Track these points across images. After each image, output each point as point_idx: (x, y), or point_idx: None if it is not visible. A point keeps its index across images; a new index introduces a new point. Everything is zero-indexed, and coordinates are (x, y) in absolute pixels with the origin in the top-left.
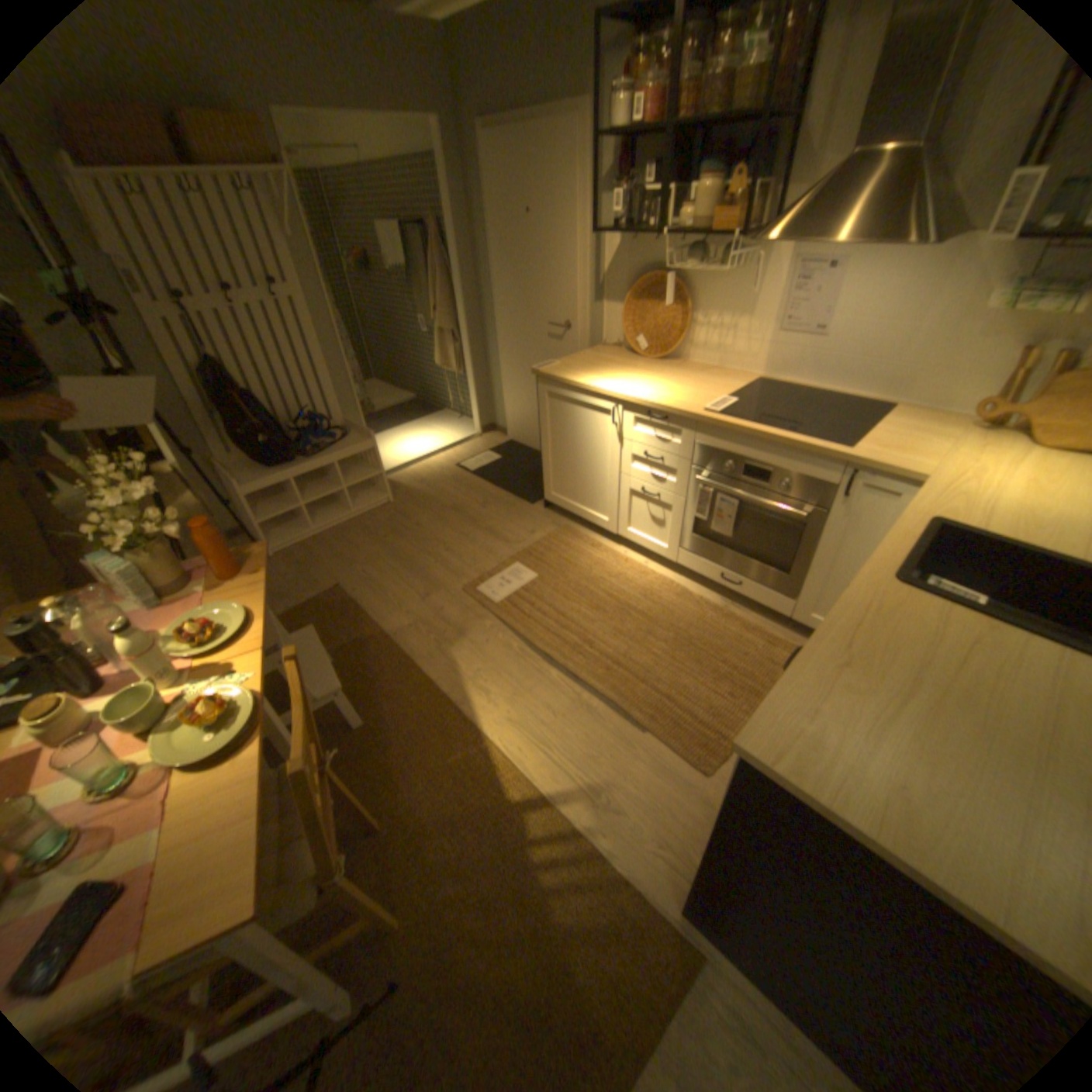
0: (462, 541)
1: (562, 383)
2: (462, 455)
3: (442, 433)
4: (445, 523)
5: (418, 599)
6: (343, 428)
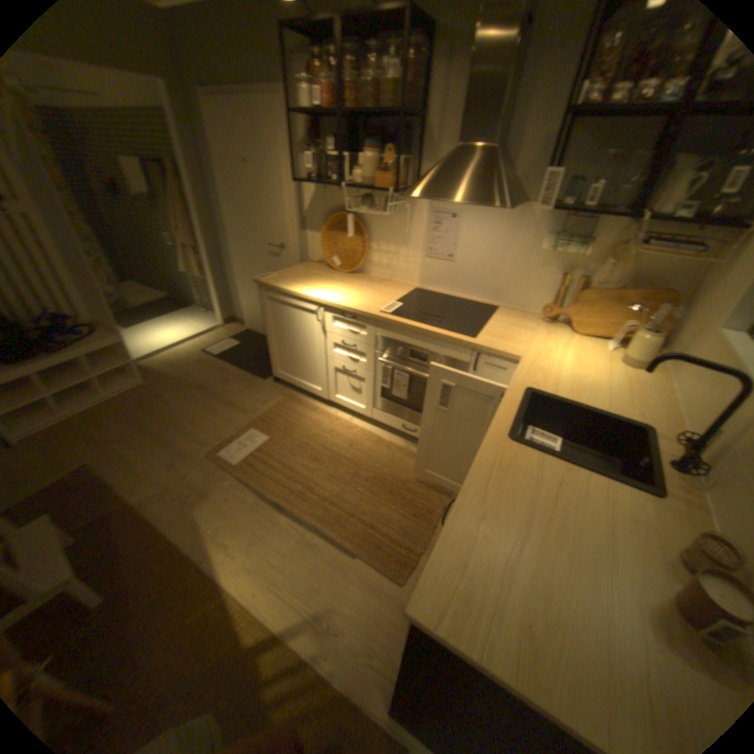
0: (203, 415)
1: (276, 291)
2: (204, 343)
3: (187, 325)
4: (188, 401)
5: (161, 471)
6: (86, 326)
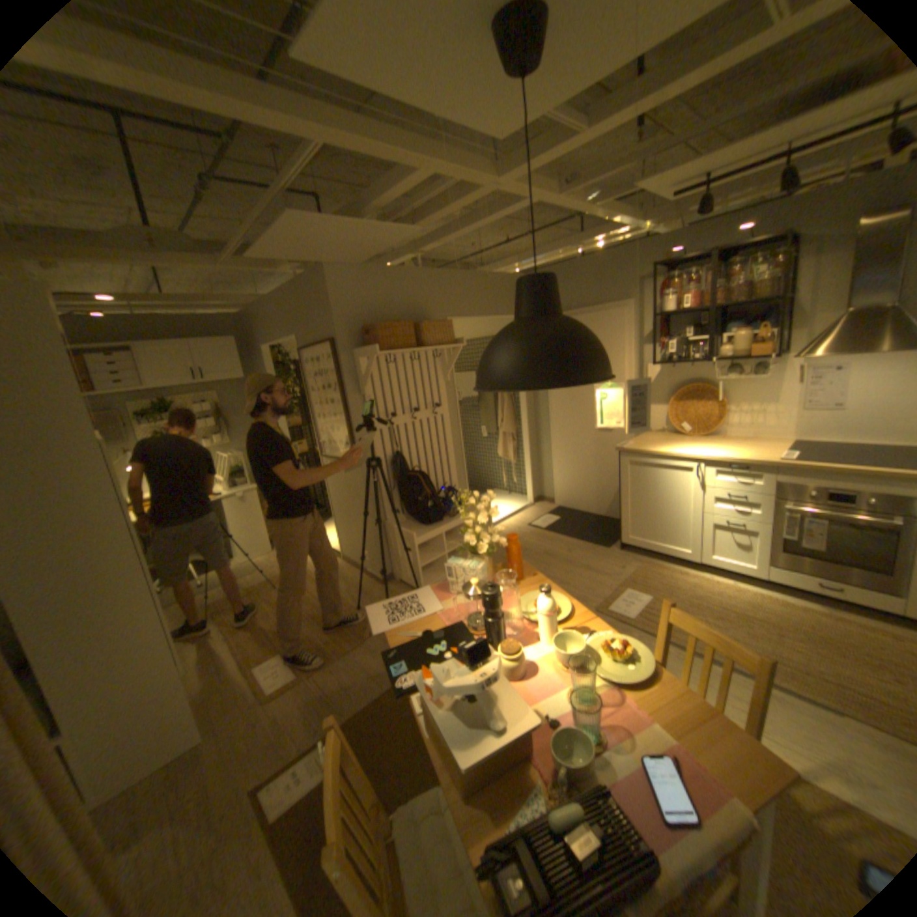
0: (570, 576)
1: (645, 454)
2: (527, 518)
3: (502, 504)
4: (546, 564)
5: None
6: None
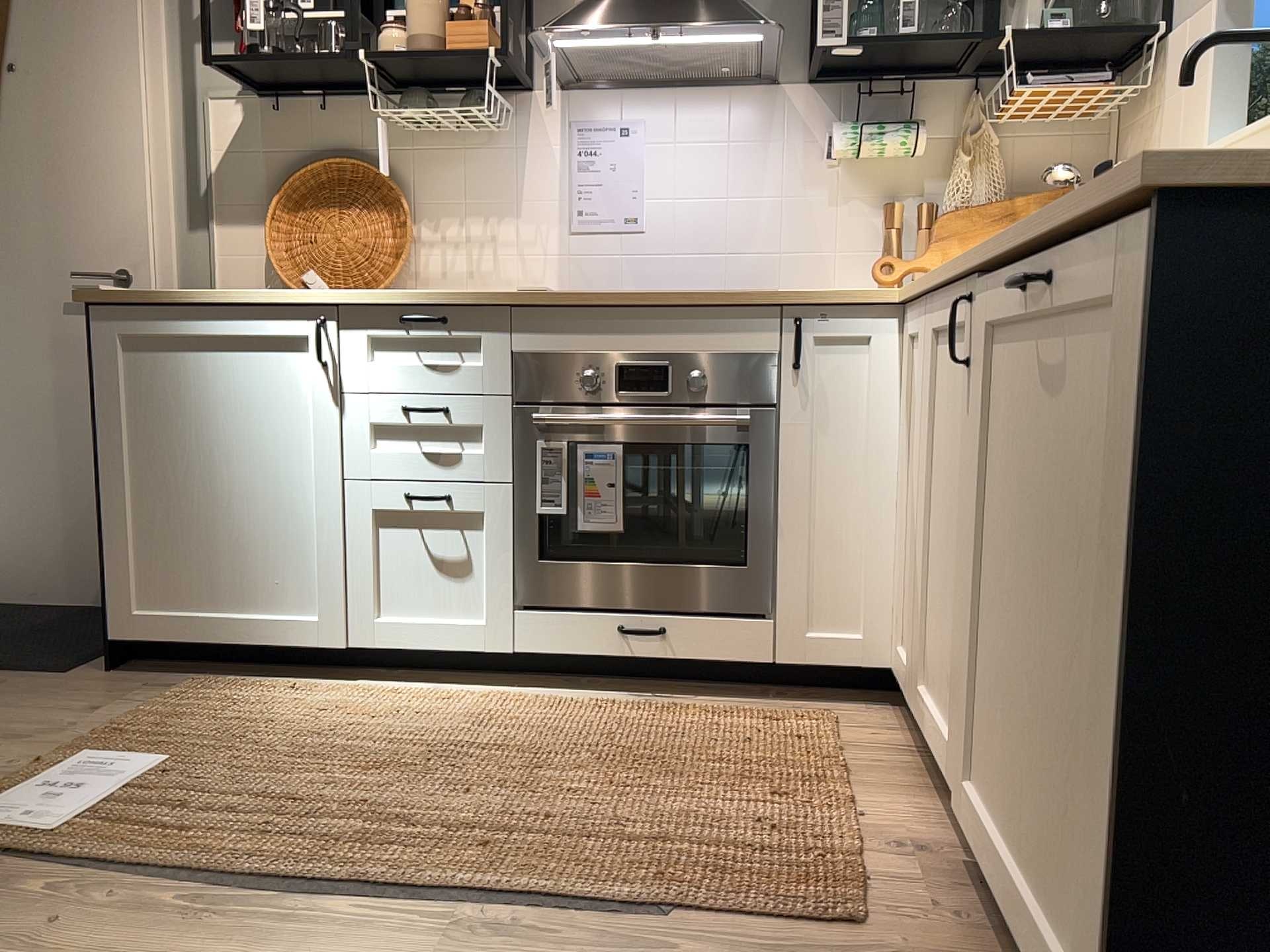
0: None
1: (170, 306)
2: None
3: None
4: None
5: None
6: None
